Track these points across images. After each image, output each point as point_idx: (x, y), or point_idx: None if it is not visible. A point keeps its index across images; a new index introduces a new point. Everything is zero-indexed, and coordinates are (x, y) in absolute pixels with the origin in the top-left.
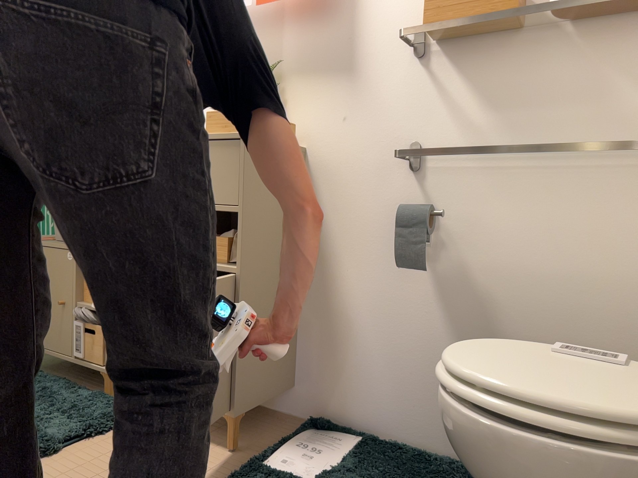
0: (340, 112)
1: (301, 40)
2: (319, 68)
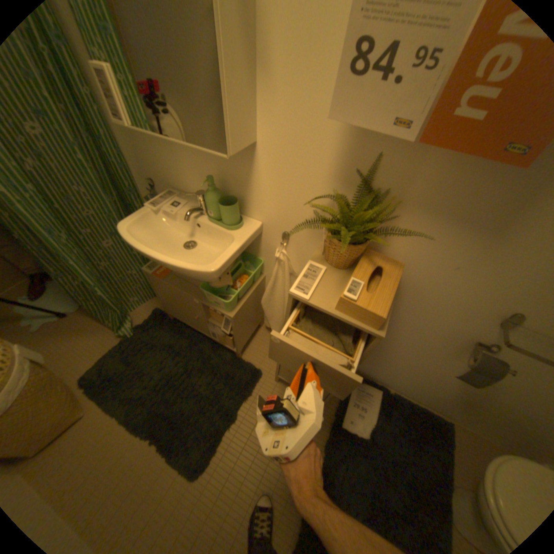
0: (457, 261)
1: (450, 172)
2: (458, 214)
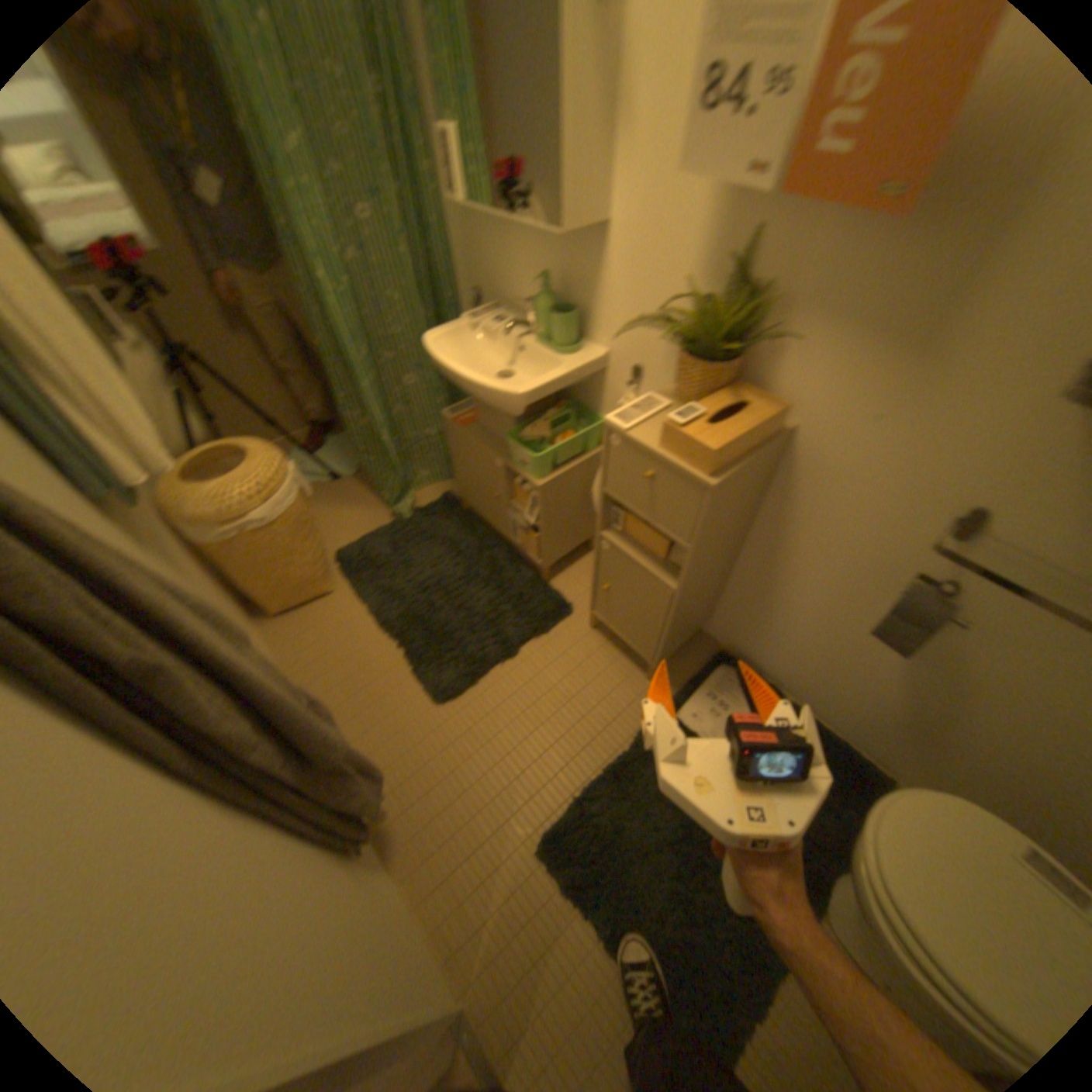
0: (878, 404)
1: (855, 248)
2: (872, 318)
